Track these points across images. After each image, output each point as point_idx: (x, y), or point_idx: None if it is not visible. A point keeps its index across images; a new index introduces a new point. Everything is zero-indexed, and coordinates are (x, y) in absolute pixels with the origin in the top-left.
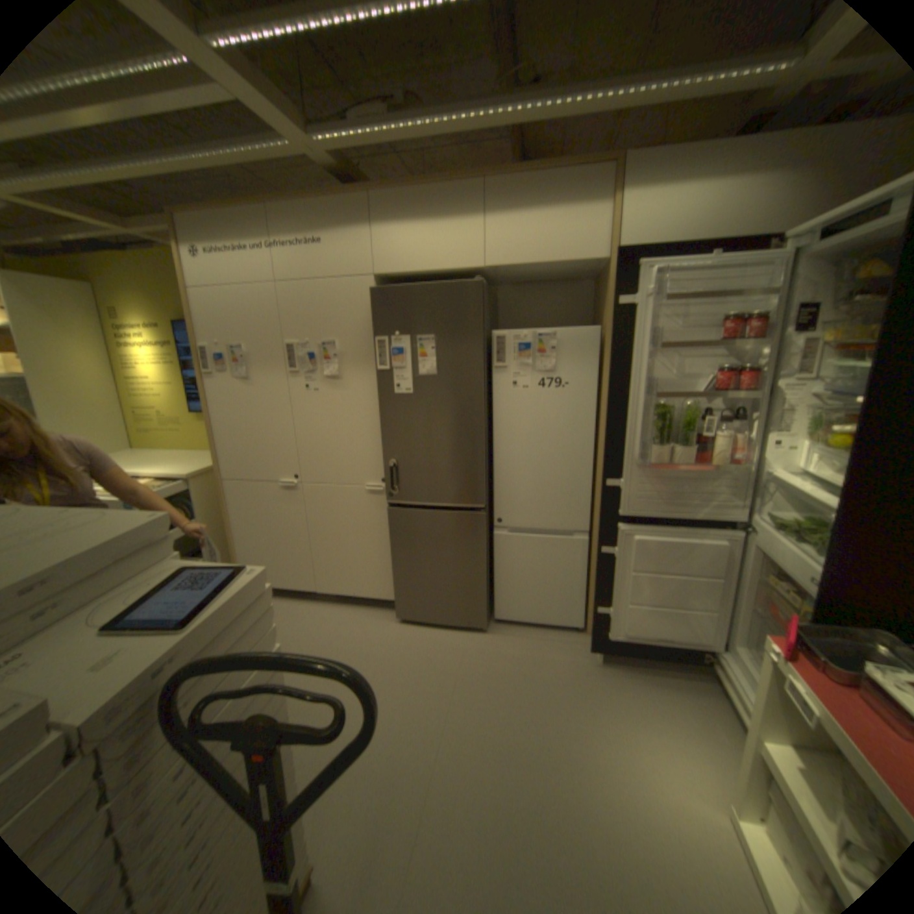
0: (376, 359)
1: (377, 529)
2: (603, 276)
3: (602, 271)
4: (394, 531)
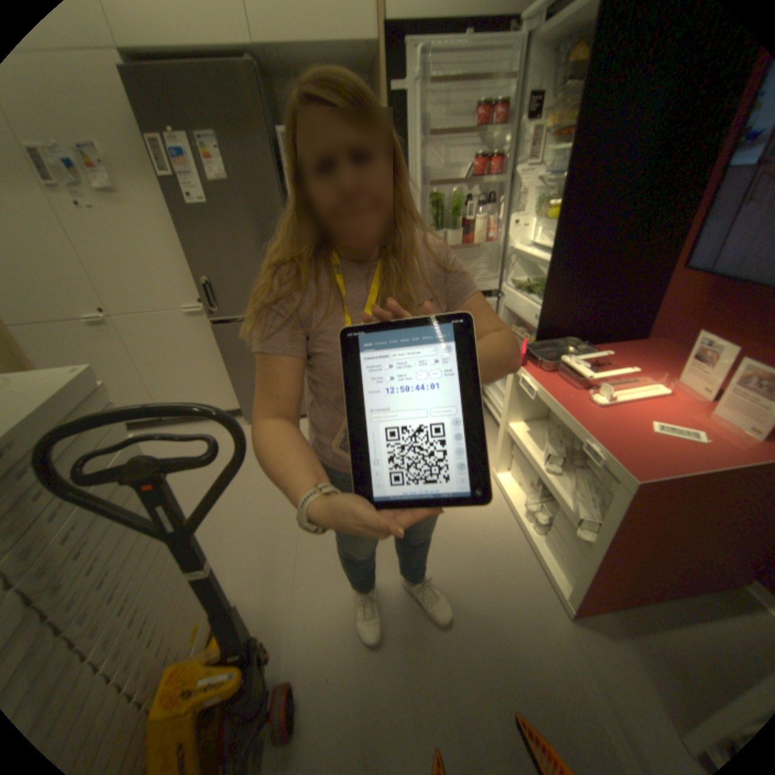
0: (153, 166)
1: (206, 349)
2: (375, 66)
3: (373, 62)
4: (223, 347)
